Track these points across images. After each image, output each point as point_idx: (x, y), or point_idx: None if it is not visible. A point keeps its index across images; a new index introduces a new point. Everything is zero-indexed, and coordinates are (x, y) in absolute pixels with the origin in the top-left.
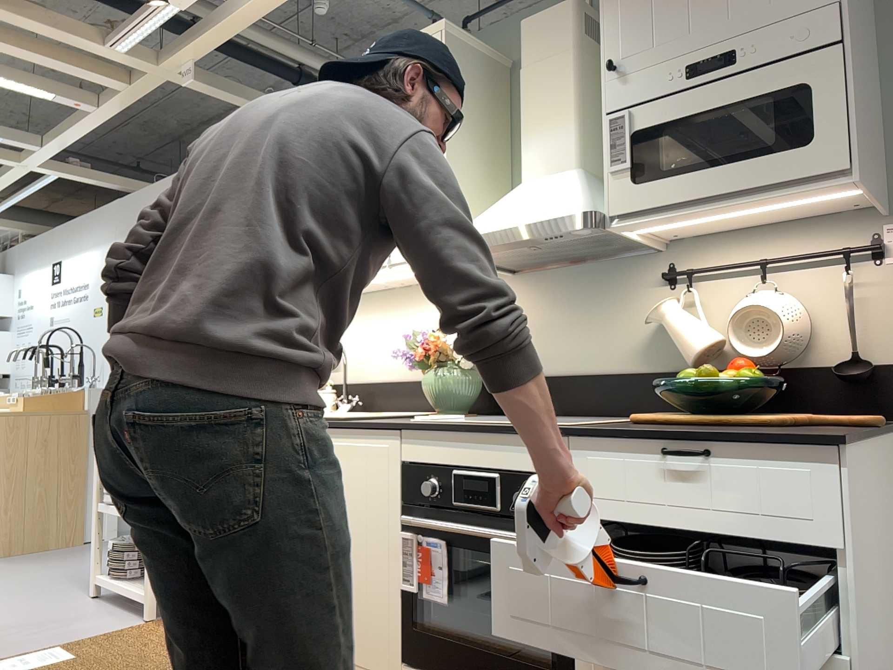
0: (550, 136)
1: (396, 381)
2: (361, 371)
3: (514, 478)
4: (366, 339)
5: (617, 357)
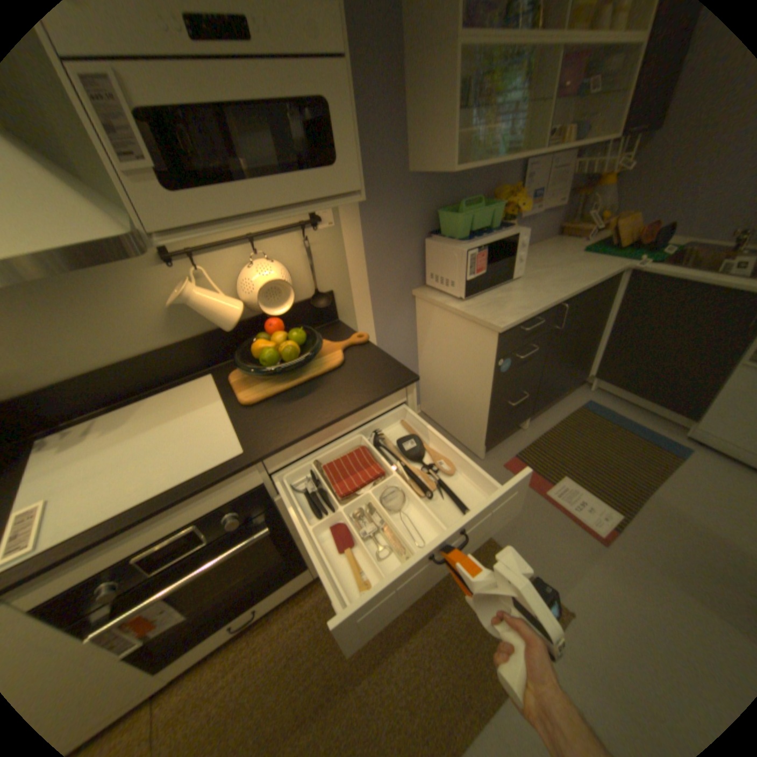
0: None
1: None
2: None
3: (209, 517)
4: None
5: (140, 340)
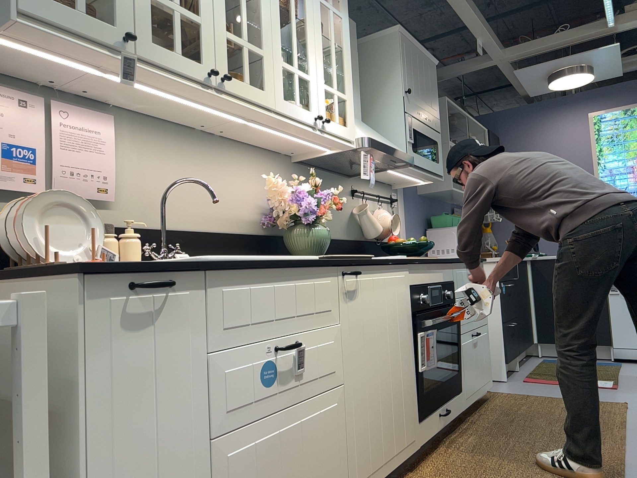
0: (354, 94)
1: (205, 232)
2: (152, 214)
3: (443, 286)
4: (159, 176)
5: (339, 230)
